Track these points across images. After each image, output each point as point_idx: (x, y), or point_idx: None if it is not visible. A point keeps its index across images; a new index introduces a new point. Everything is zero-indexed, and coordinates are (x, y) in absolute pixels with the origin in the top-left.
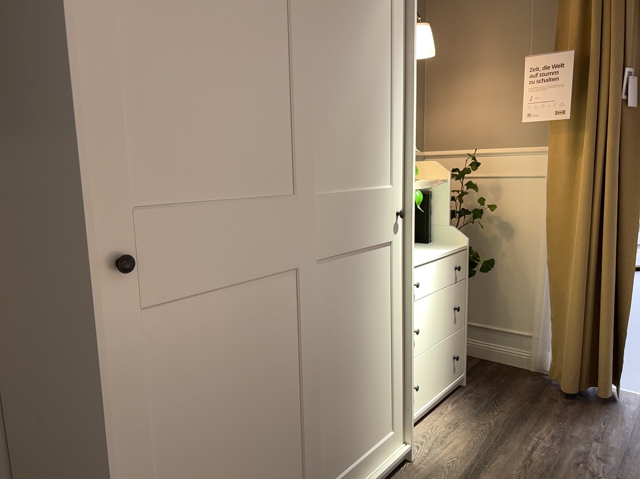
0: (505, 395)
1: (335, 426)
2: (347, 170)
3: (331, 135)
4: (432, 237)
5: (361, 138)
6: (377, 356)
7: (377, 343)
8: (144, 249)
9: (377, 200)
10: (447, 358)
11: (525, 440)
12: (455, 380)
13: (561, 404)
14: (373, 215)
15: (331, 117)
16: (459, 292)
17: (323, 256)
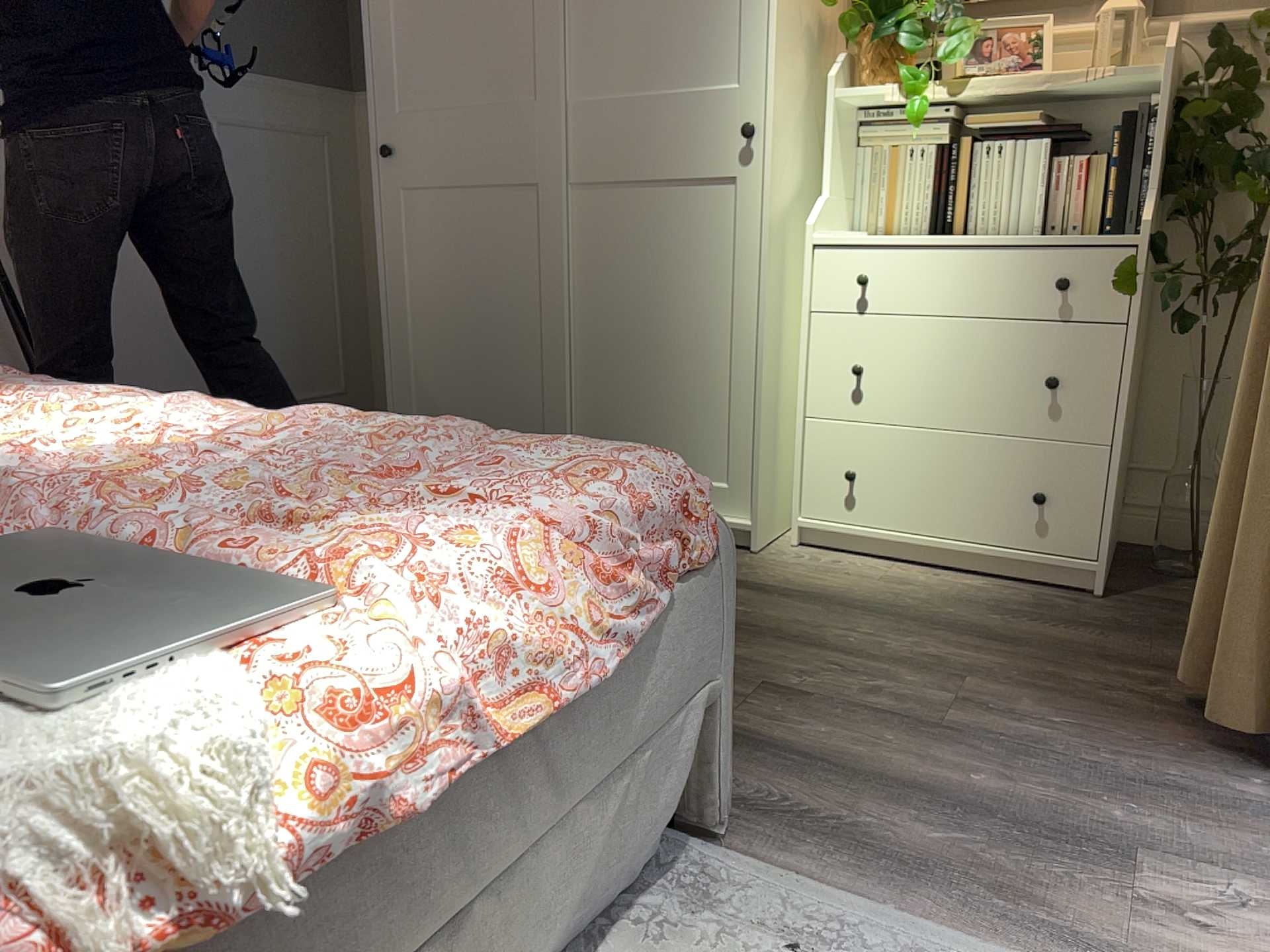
0: (1113, 636)
1: (608, 402)
2: (634, 69)
3: (607, 26)
4: (1141, 223)
5: (665, 19)
6: (695, 350)
7: (695, 329)
8: (403, 147)
9: (695, 110)
10: (1001, 483)
11: (899, 634)
12: (1040, 553)
13: (1144, 695)
14: (682, 133)
15: (607, 3)
16: (1078, 349)
17: (589, 181)
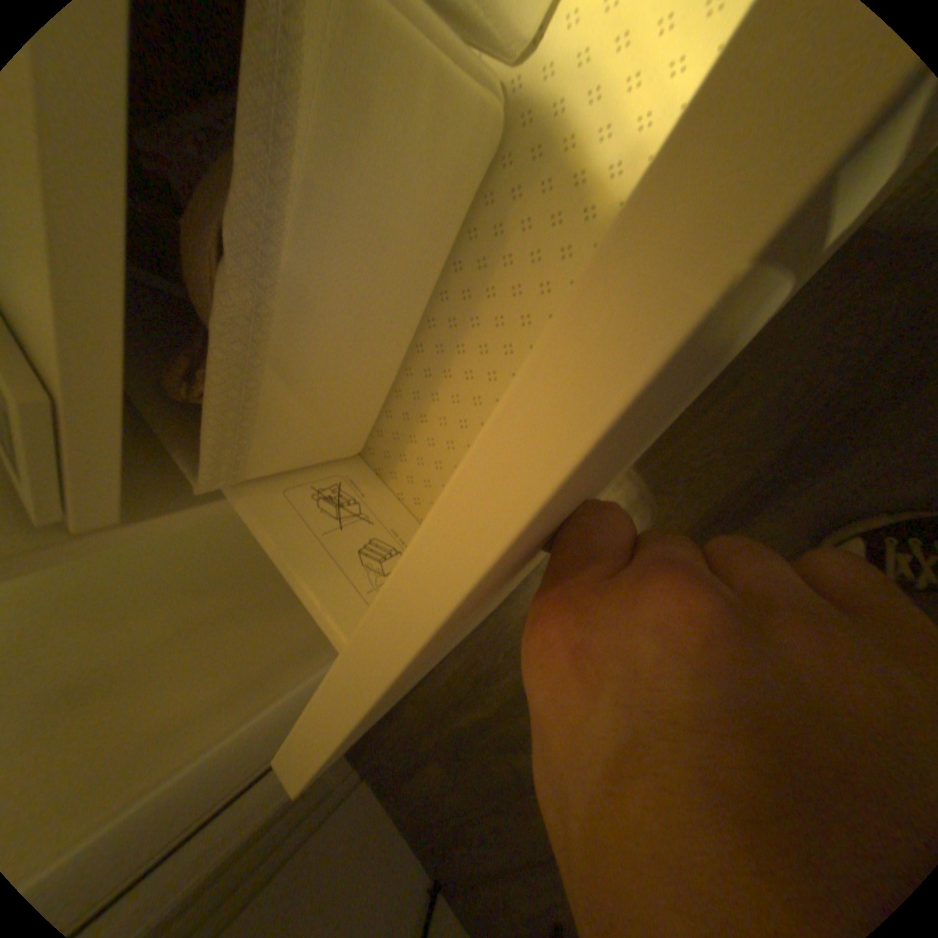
0: None
1: None
2: None
3: None
4: None
5: None
6: None
7: None
8: None
9: None
10: None
11: None
12: None
13: None
14: None
15: None
16: None
17: None
